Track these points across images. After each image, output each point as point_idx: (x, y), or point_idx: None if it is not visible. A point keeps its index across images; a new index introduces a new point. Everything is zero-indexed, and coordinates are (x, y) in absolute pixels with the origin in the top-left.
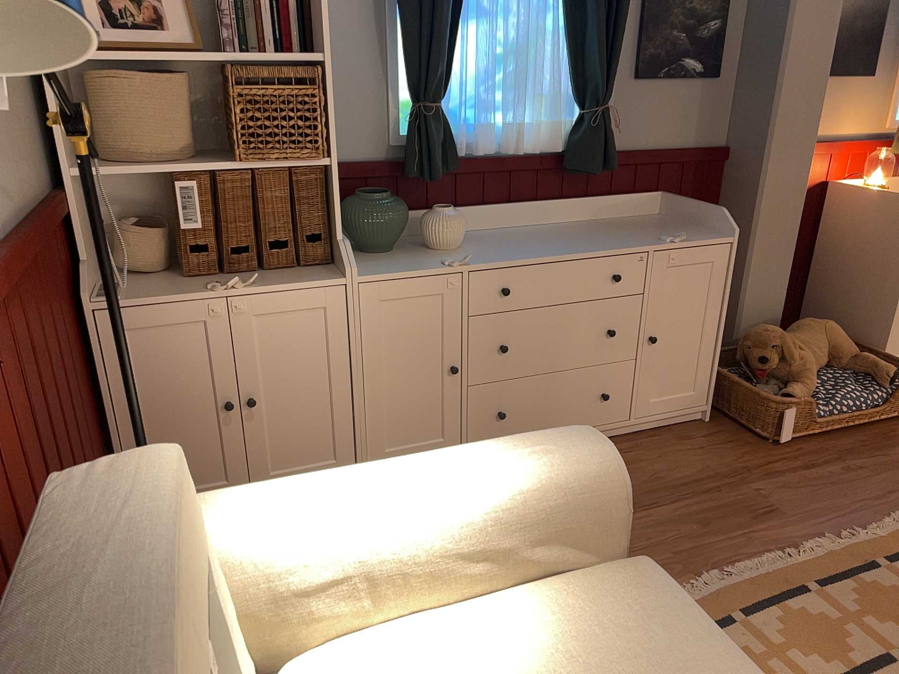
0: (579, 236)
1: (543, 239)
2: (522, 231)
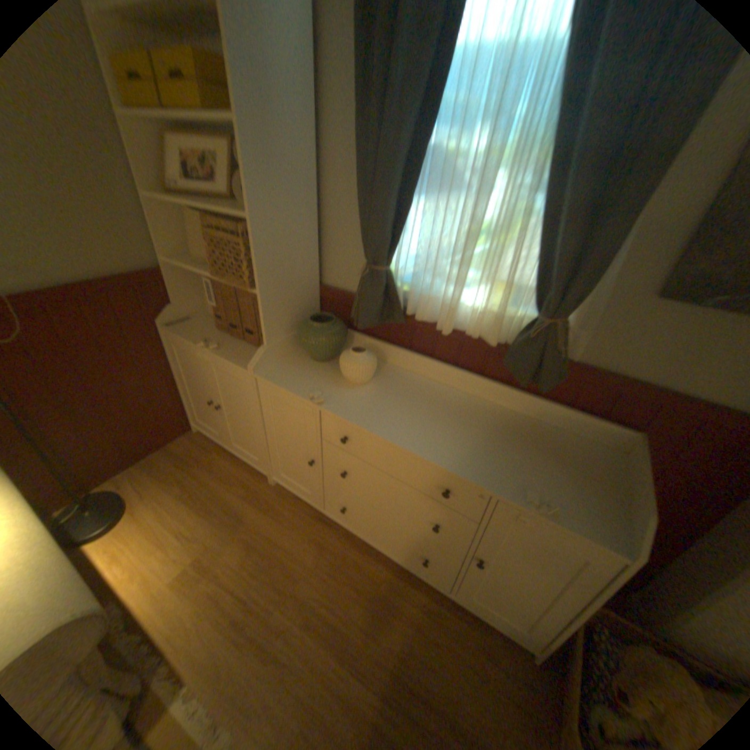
0: (472, 430)
1: (433, 415)
2: (446, 395)
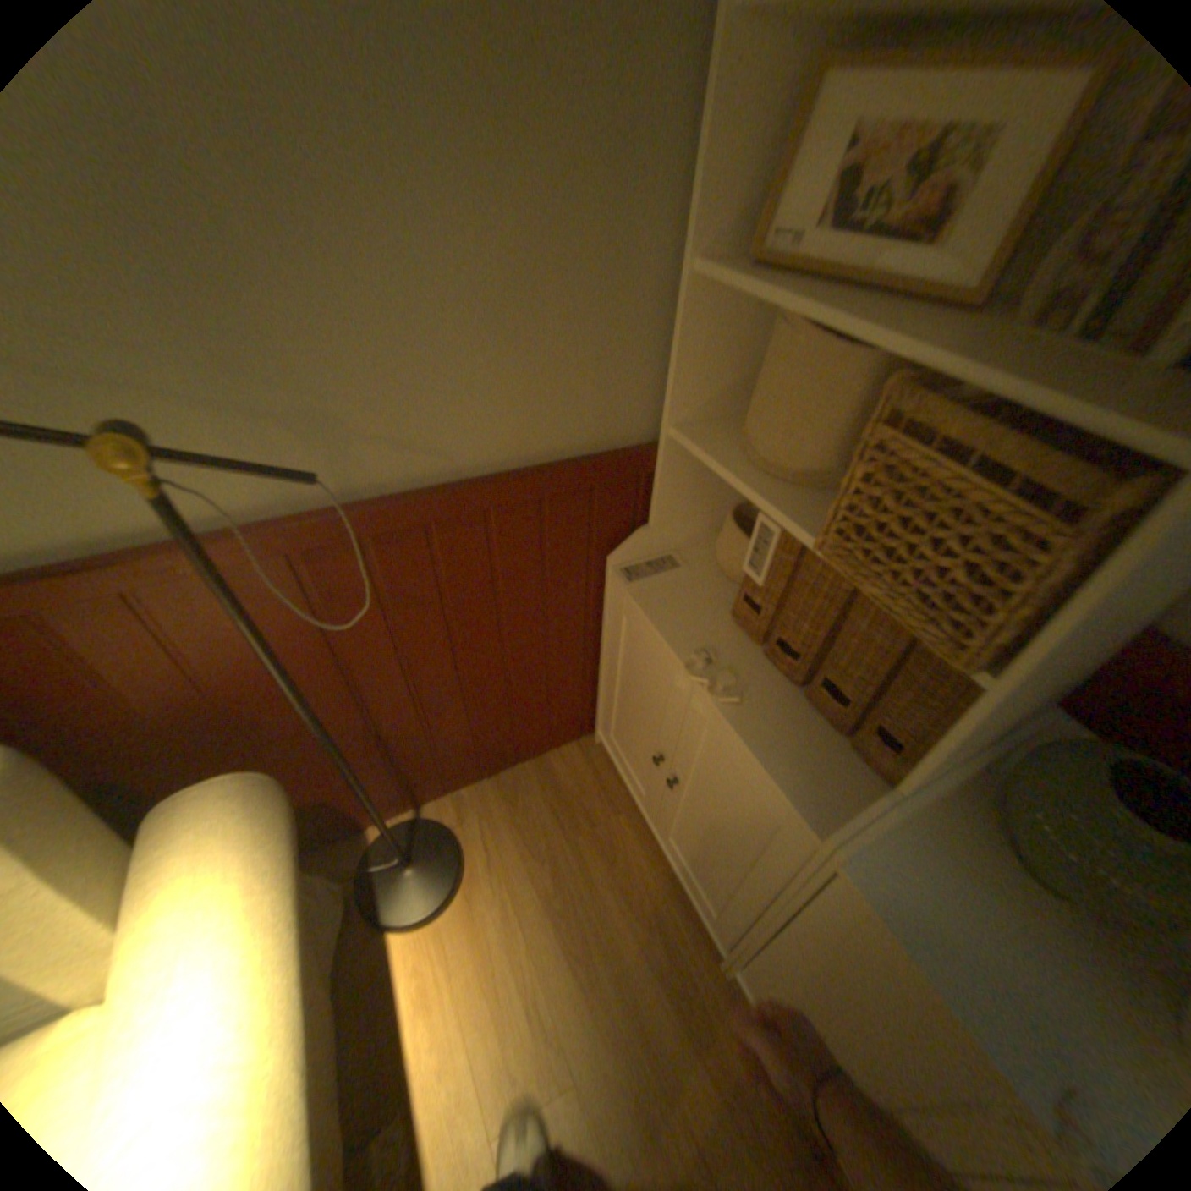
0: None
1: None
2: None
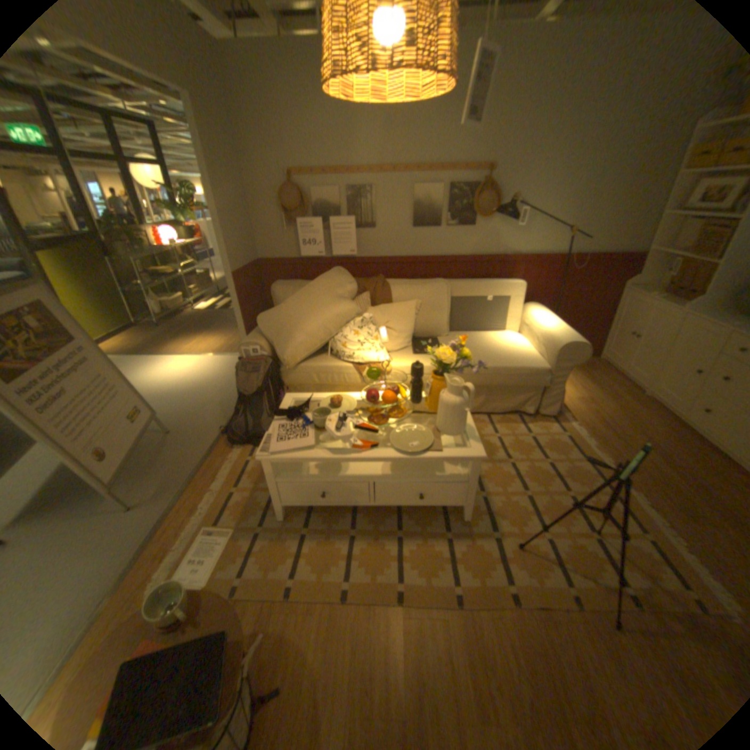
0: None
1: None
2: None
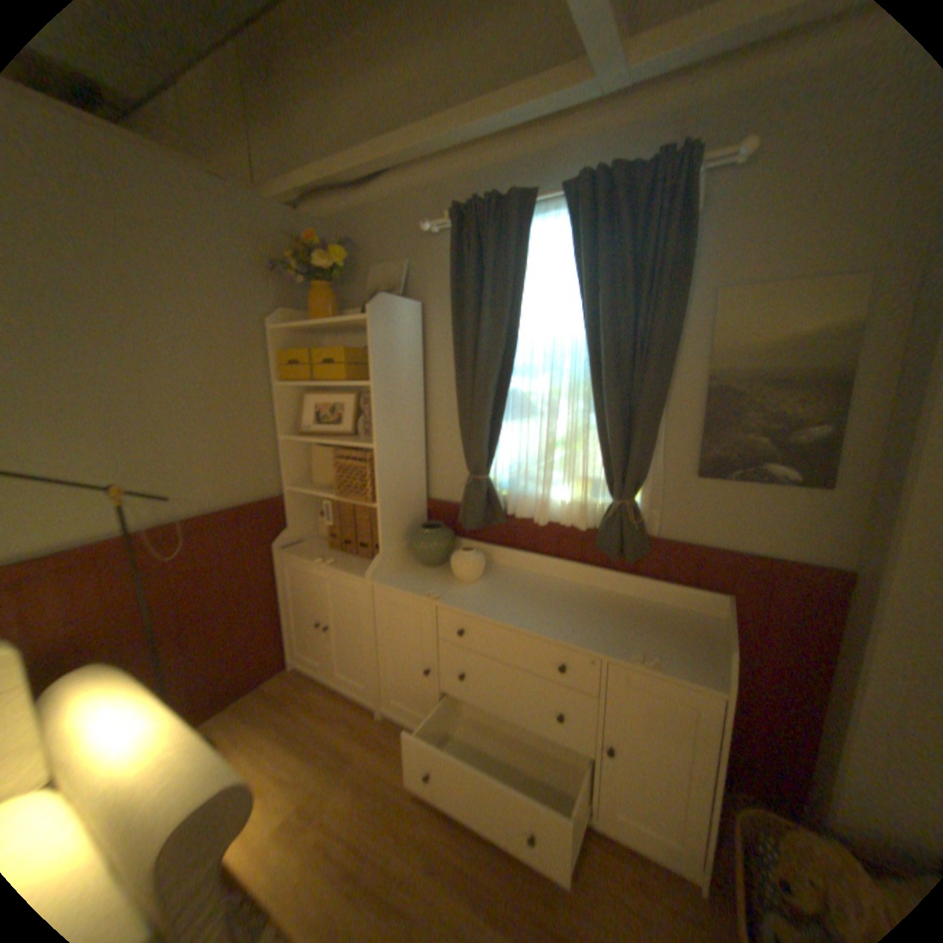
0: (579, 610)
1: (542, 601)
2: (553, 585)
